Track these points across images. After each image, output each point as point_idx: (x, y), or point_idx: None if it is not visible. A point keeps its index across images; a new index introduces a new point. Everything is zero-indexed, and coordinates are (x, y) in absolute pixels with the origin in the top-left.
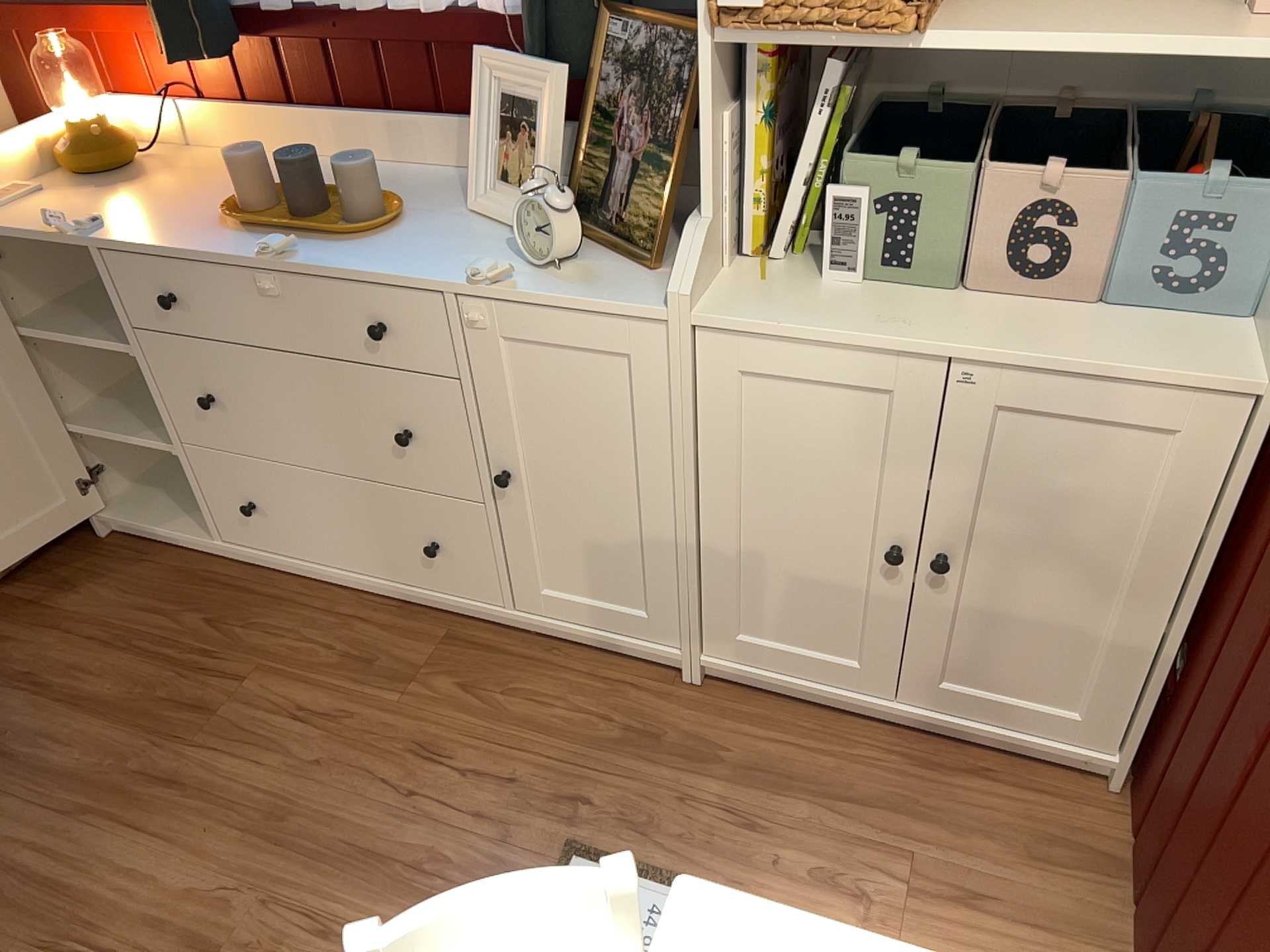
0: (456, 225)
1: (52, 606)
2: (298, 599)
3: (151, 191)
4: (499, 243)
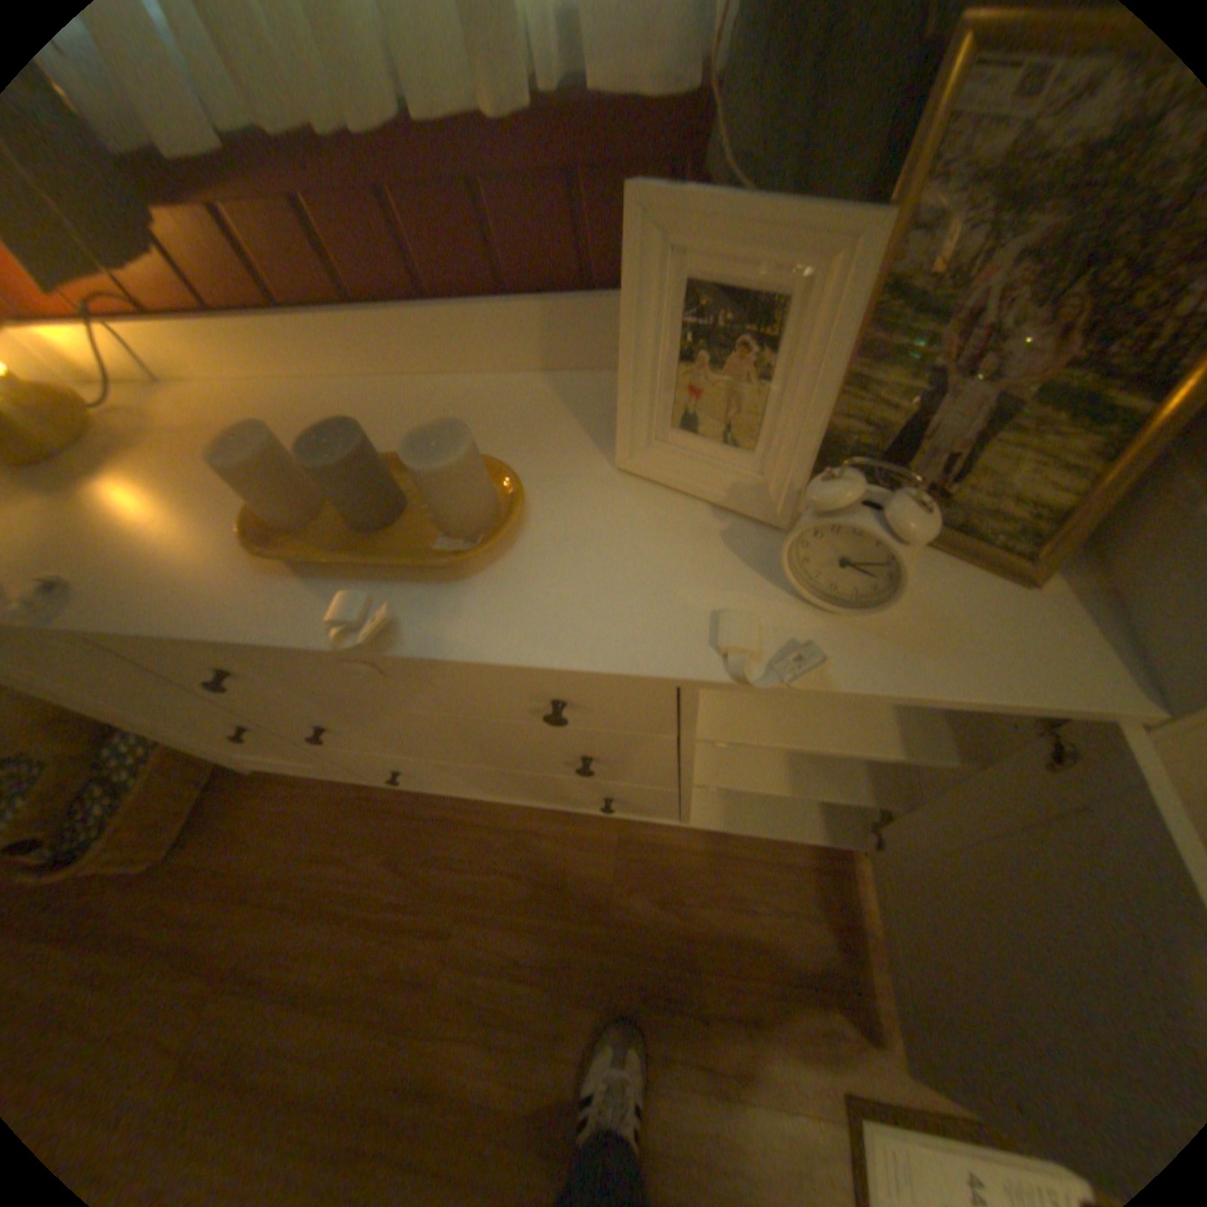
0: (616, 510)
1: (228, 874)
2: (462, 819)
3: (128, 488)
4: (713, 547)
